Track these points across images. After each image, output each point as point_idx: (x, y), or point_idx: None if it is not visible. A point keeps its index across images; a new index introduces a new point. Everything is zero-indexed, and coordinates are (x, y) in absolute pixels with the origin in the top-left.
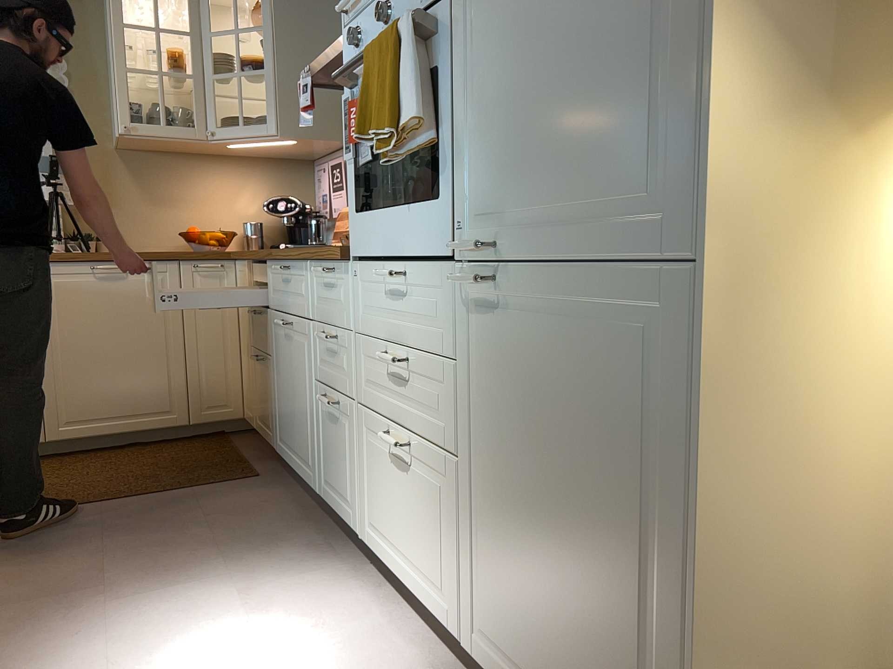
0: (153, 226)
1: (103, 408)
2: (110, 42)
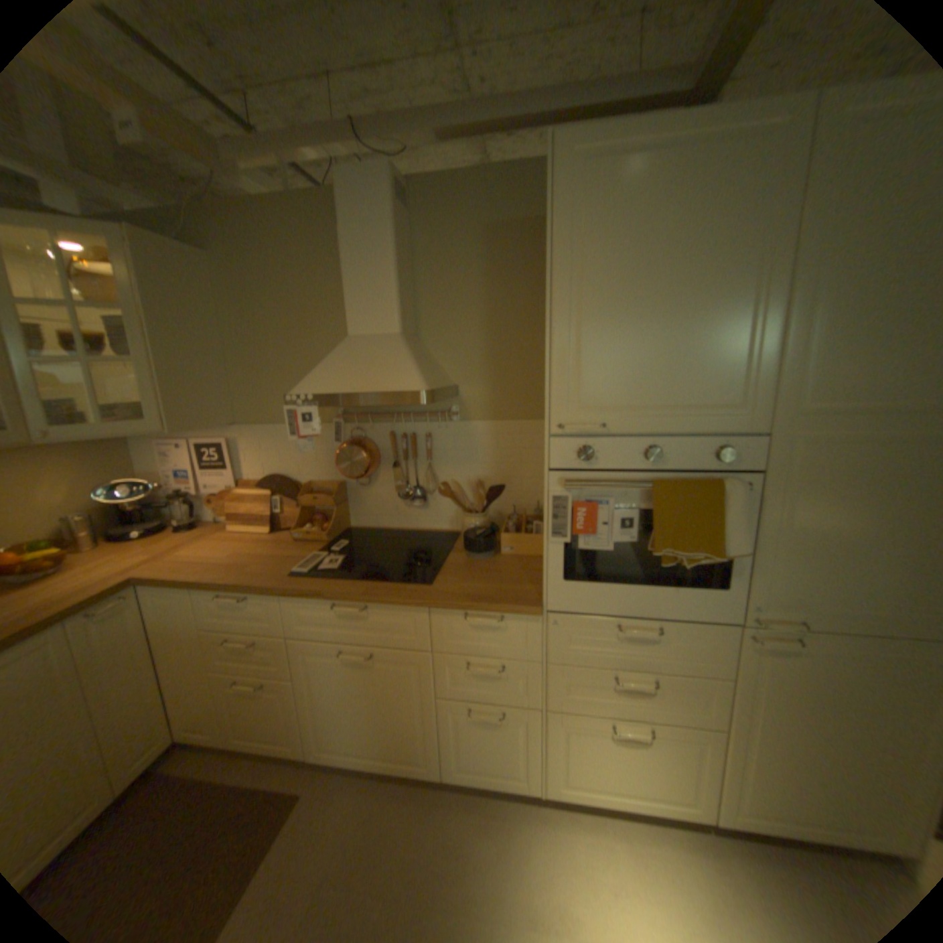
0: None
1: None
2: None
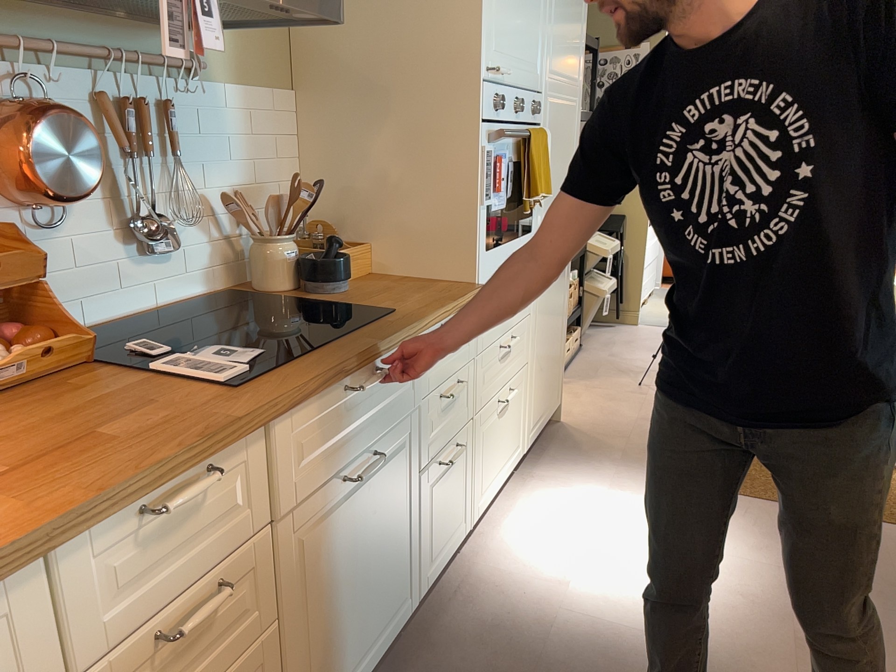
0: None
1: None
2: None
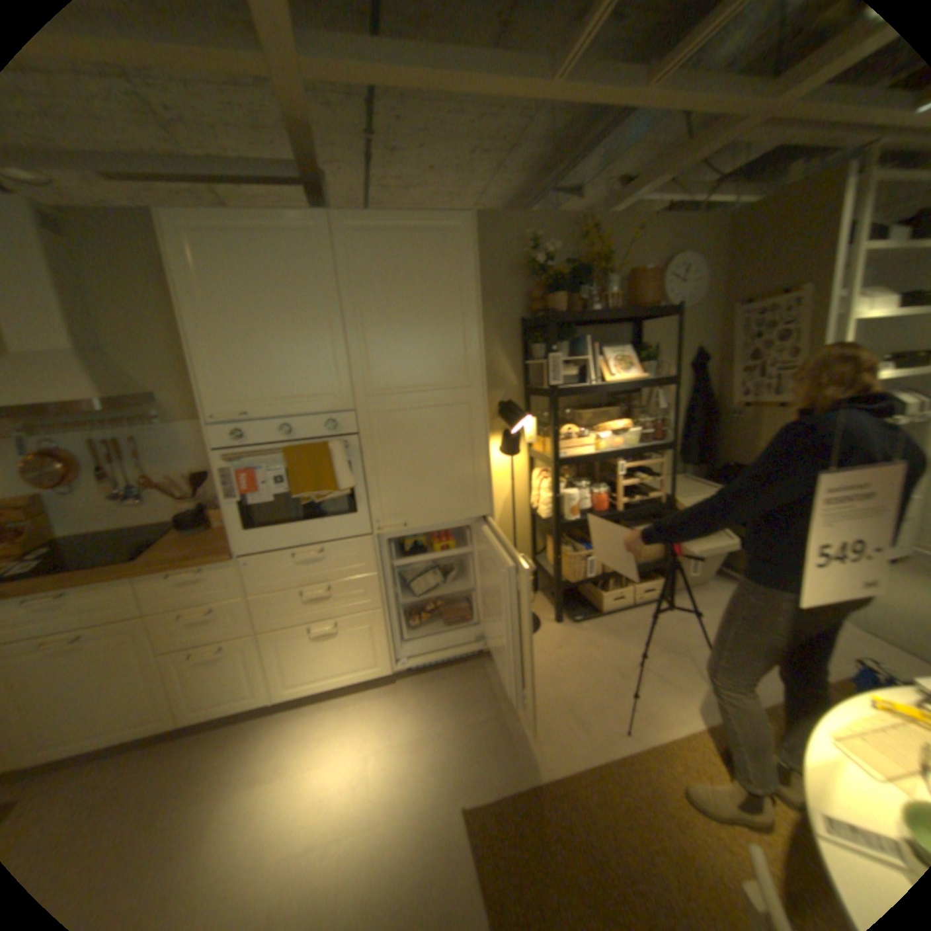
0: None
1: None
2: None
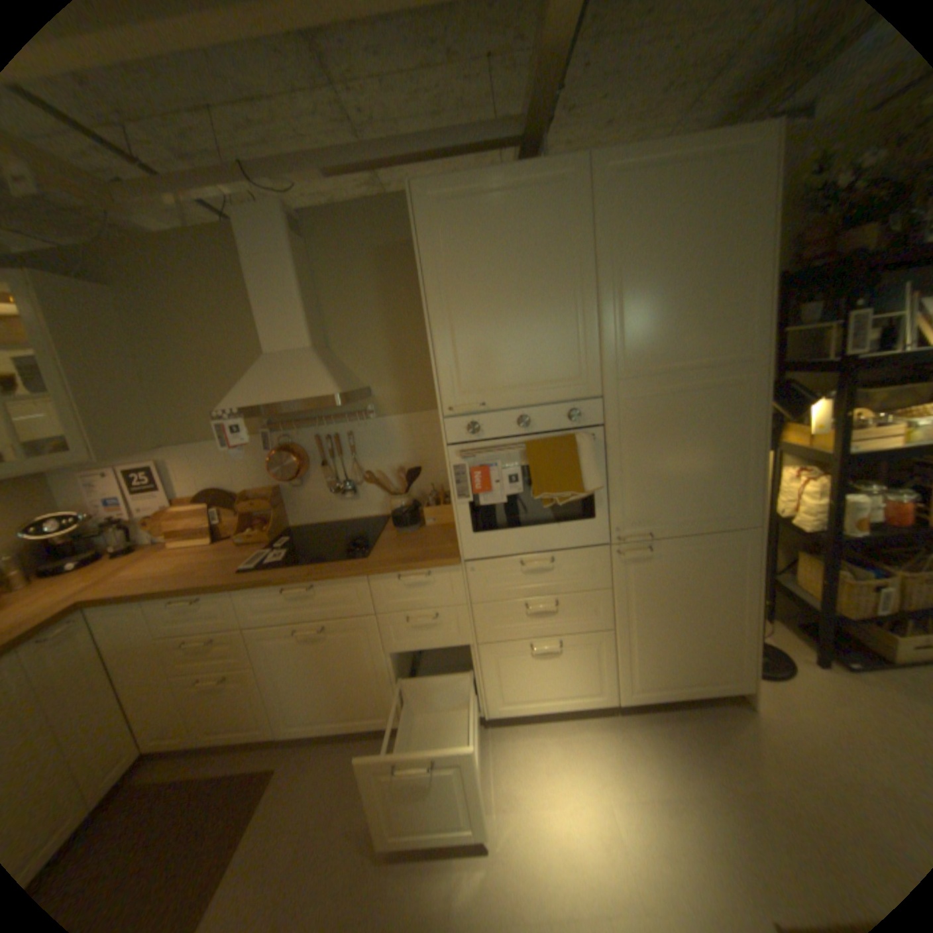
0: None
1: None
2: None
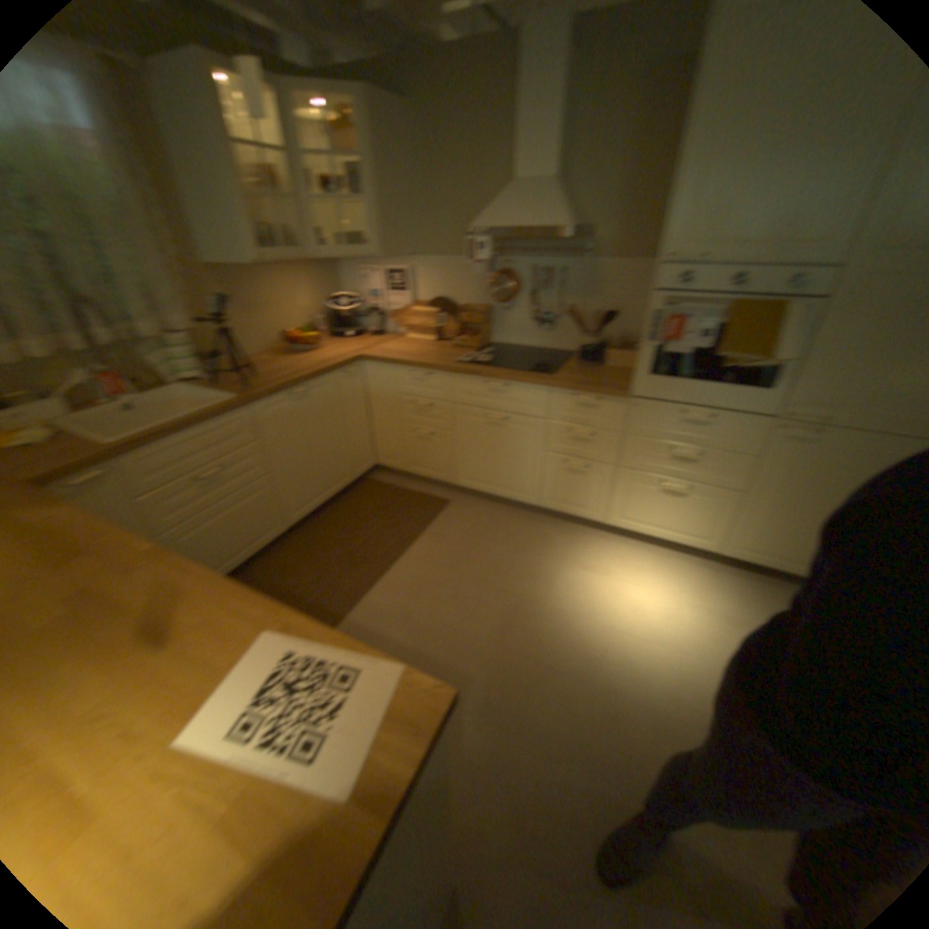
0: (254, 333)
1: (317, 491)
2: (226, 159)
